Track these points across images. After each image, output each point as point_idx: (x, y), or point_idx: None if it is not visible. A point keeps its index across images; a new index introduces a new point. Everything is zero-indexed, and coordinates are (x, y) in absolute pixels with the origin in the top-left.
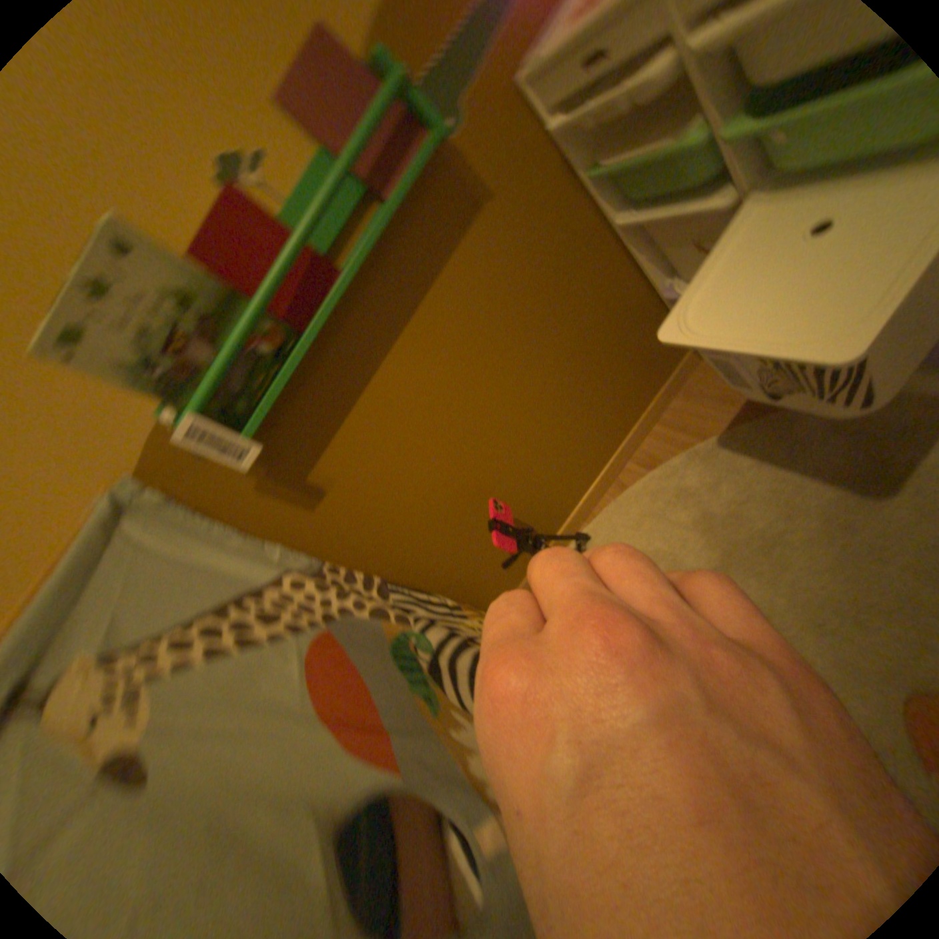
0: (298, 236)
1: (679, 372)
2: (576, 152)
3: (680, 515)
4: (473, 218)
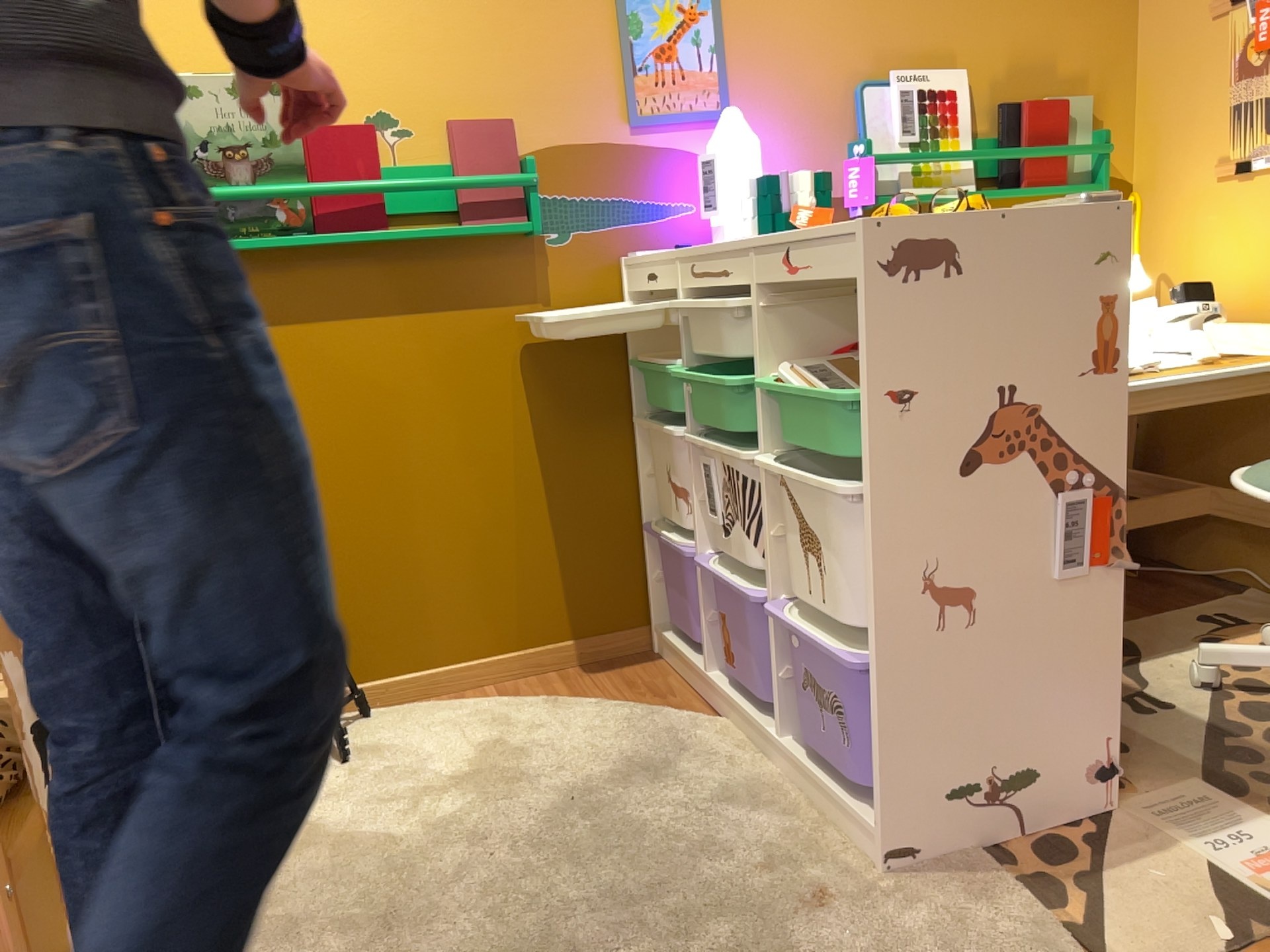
0: (387, 185)
1: (618, 636)
2: (637, 337)
3: (476, 732)
4: (523, 302)
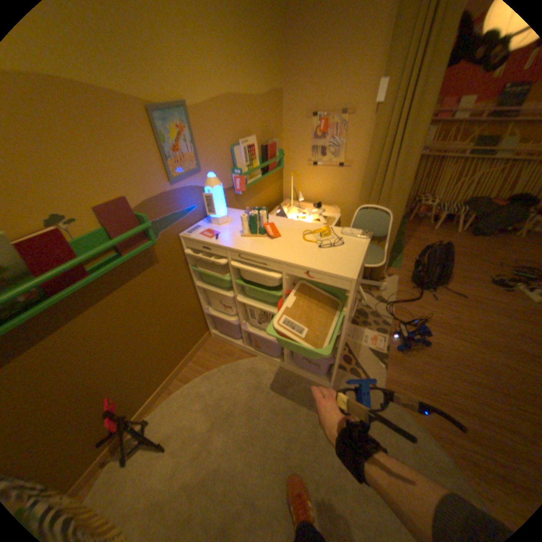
0: (84, 257)
1: (202, 340)
2: (191, 260)
3: (195, 406)
4: (150, 267)
